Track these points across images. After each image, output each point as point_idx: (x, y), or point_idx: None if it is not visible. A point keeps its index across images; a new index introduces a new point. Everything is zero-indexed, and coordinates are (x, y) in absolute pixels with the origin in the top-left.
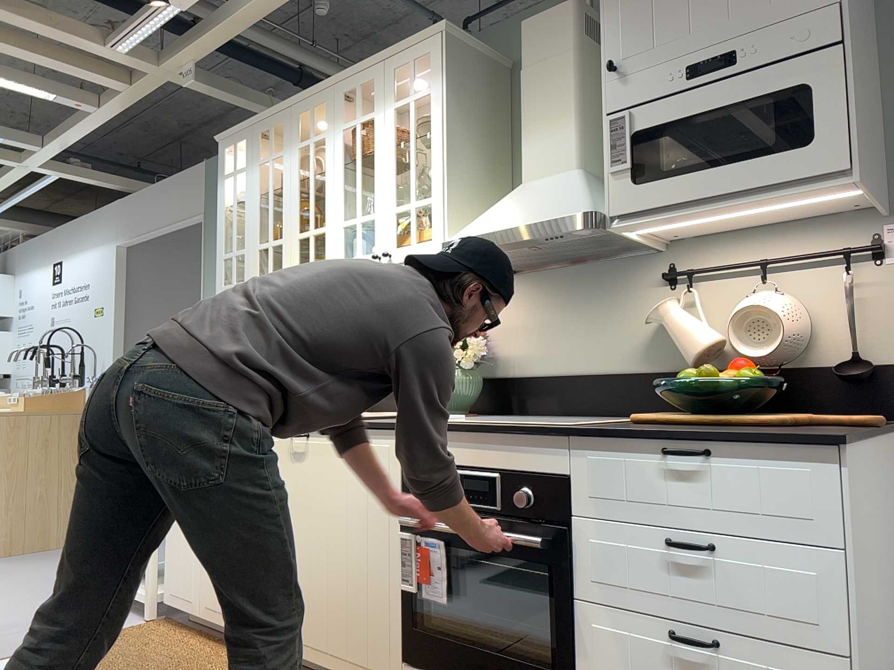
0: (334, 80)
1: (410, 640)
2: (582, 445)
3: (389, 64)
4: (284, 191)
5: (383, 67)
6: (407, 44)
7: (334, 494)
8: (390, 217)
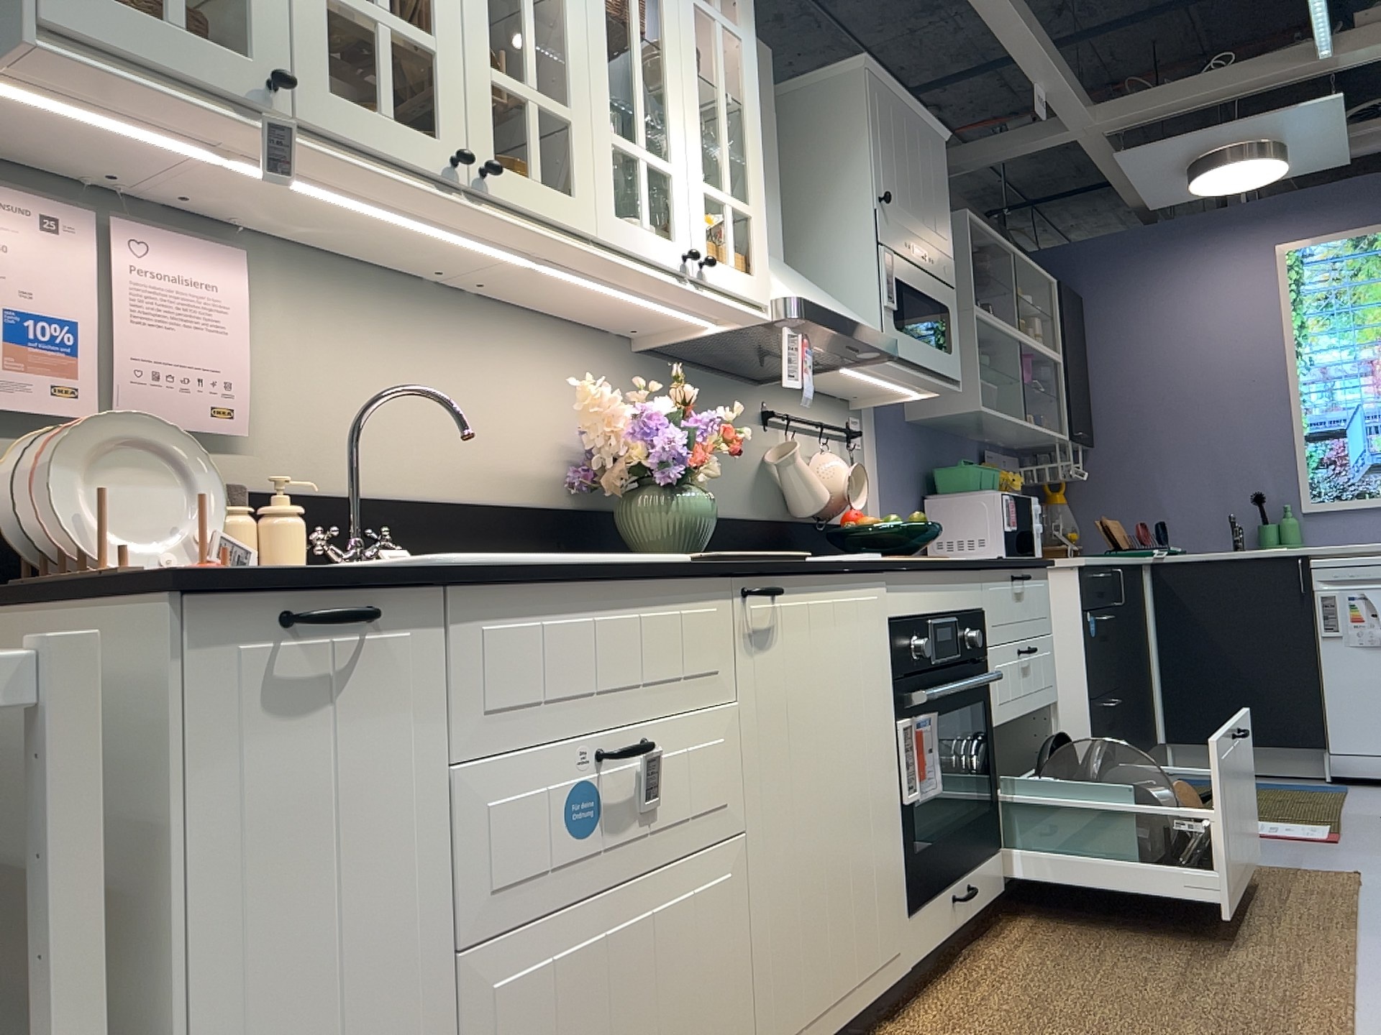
0: None
1: (913, 873)
2: (988, 577)
3: None
4: None
5: None
6: None
7: (823, 696)
8: (699, 195)
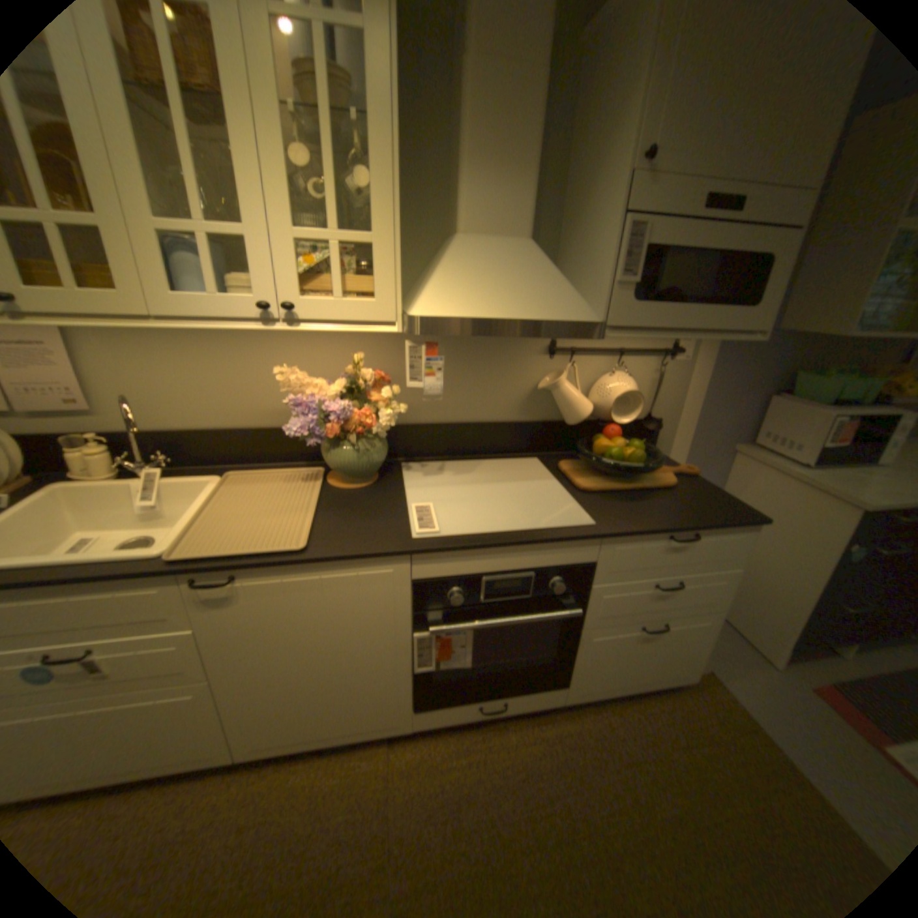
0: None
1: (423, 699)
2: (613, 542)
3: None
4: None
5: None
6: None
7: (302, 626)
8: (286, 243)
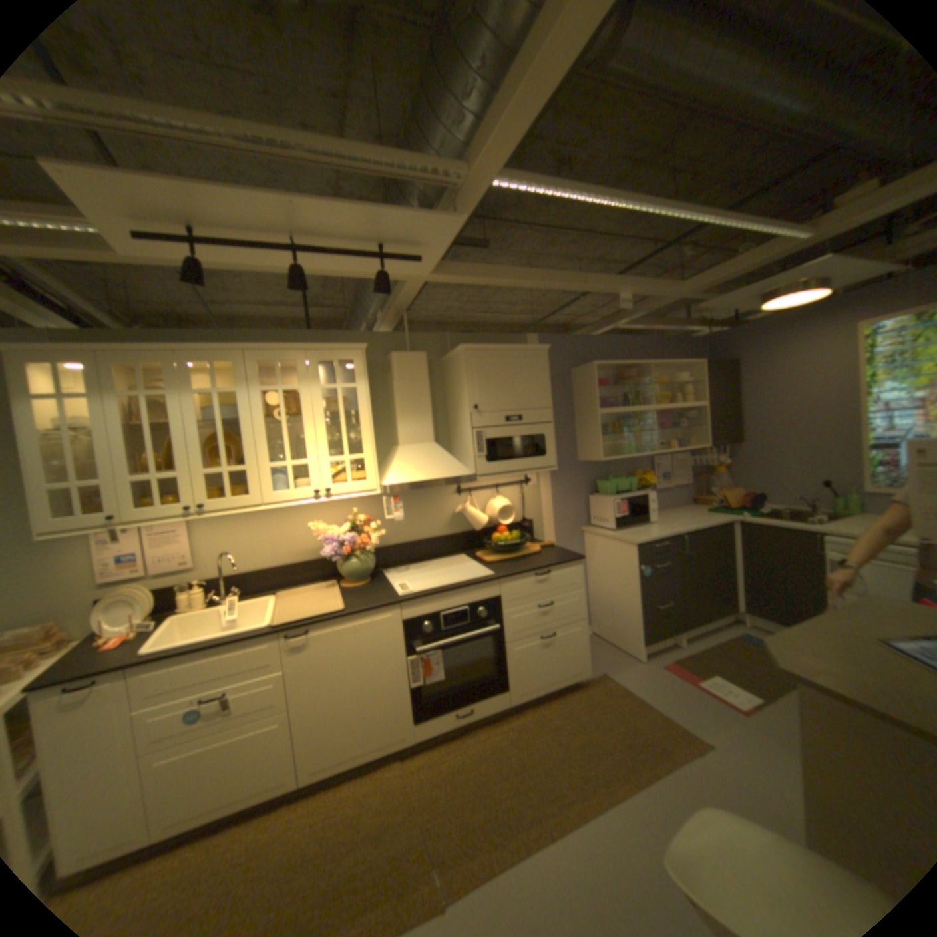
0: (245, 346)
1: (418, 711)
2: (505, 581)
3: (312, 354)
4: (170, 428)
5: (305, 354)
6: (332, 346)
7: (343, 660)
8: (326, 464)
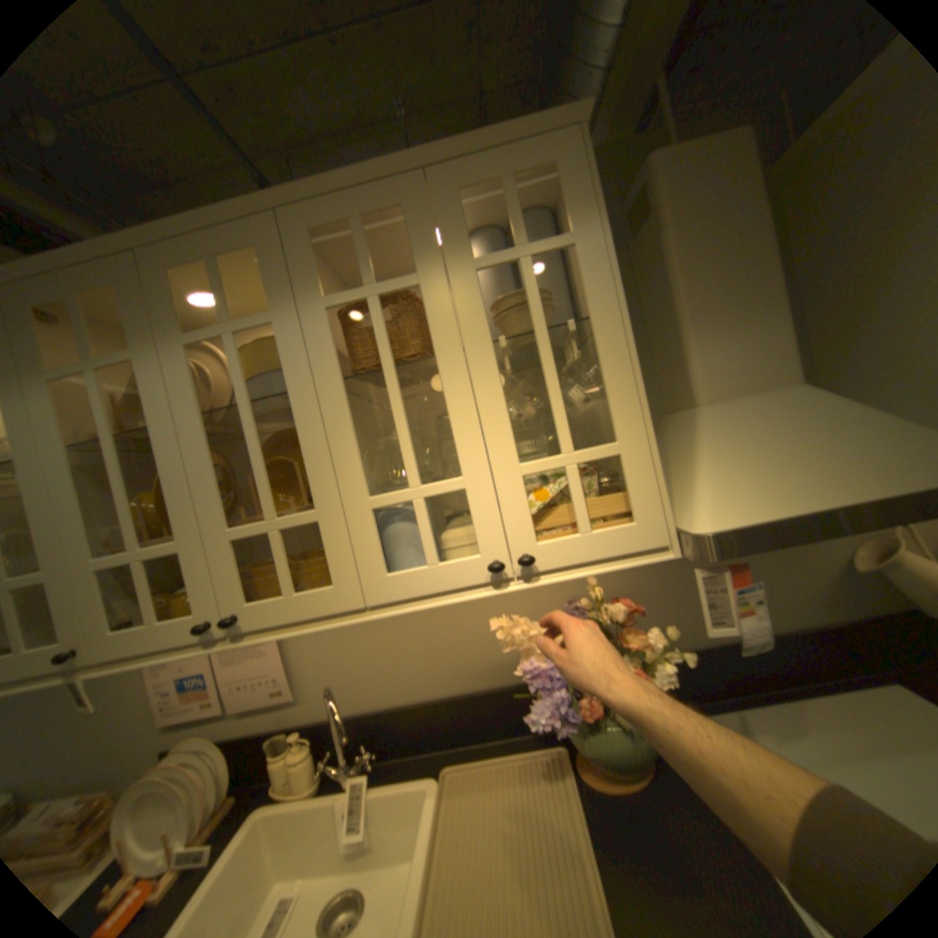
0: (276, 195)
1: None
2: None
3: (442, 174)
4: (151, 436)
5: (424, 179)
6: (492, 135)
7: None
8: (512, 484)
